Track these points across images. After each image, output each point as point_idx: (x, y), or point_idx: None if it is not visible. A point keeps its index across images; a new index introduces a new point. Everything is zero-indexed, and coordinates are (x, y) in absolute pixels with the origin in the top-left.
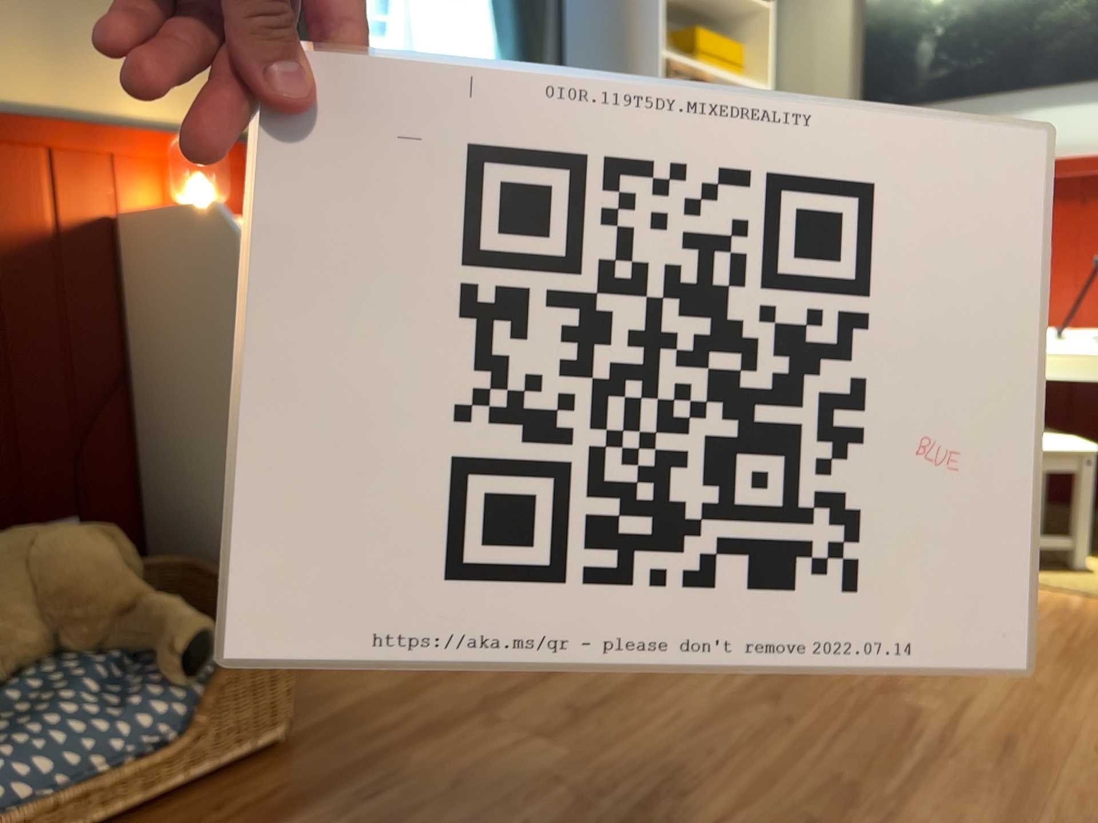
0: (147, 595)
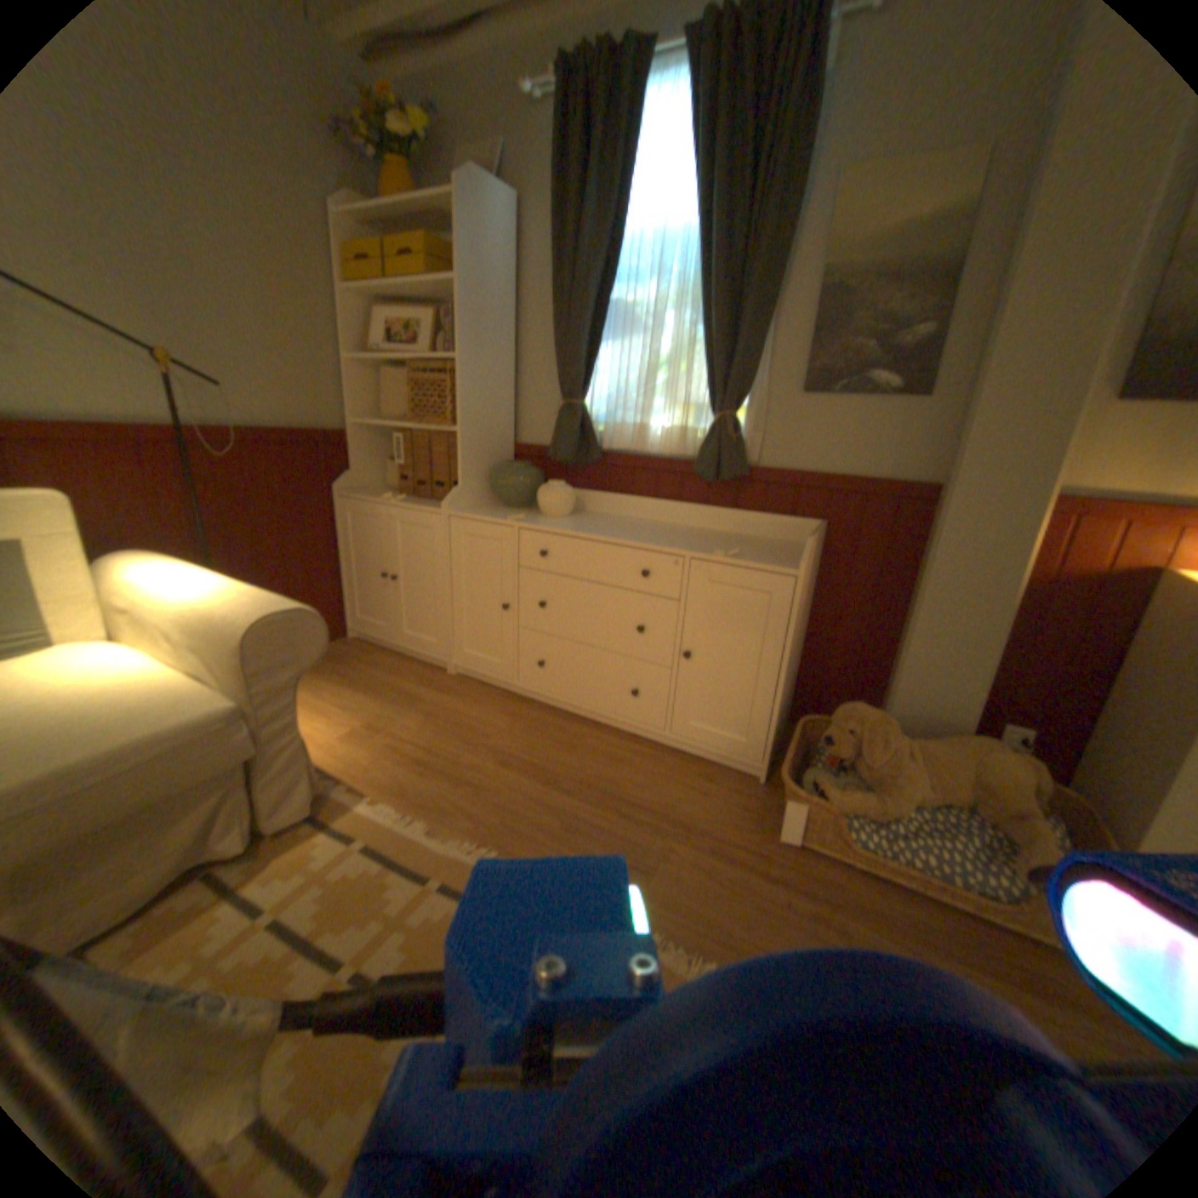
0: (1040, 818)
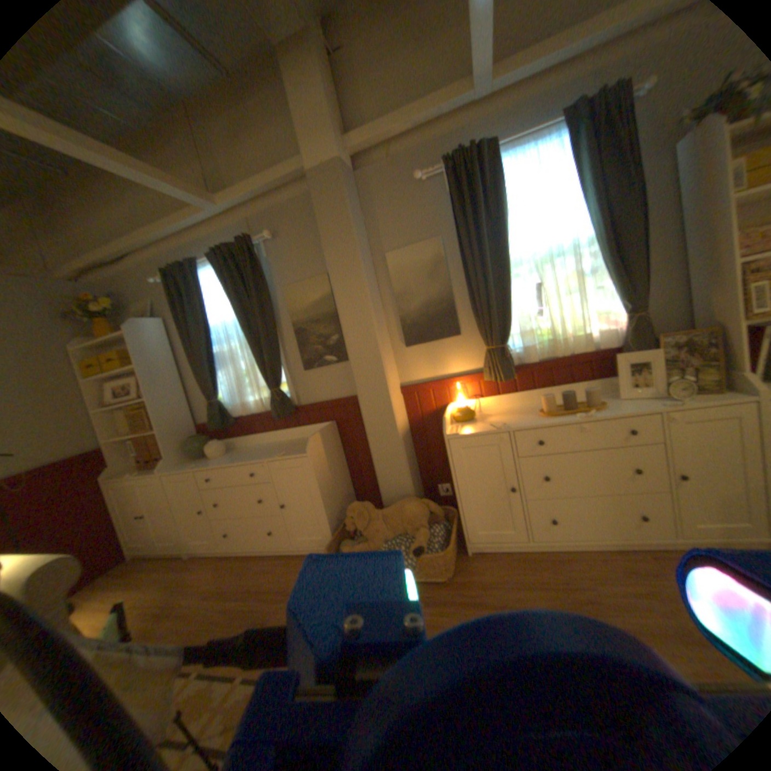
0: (425, 525)
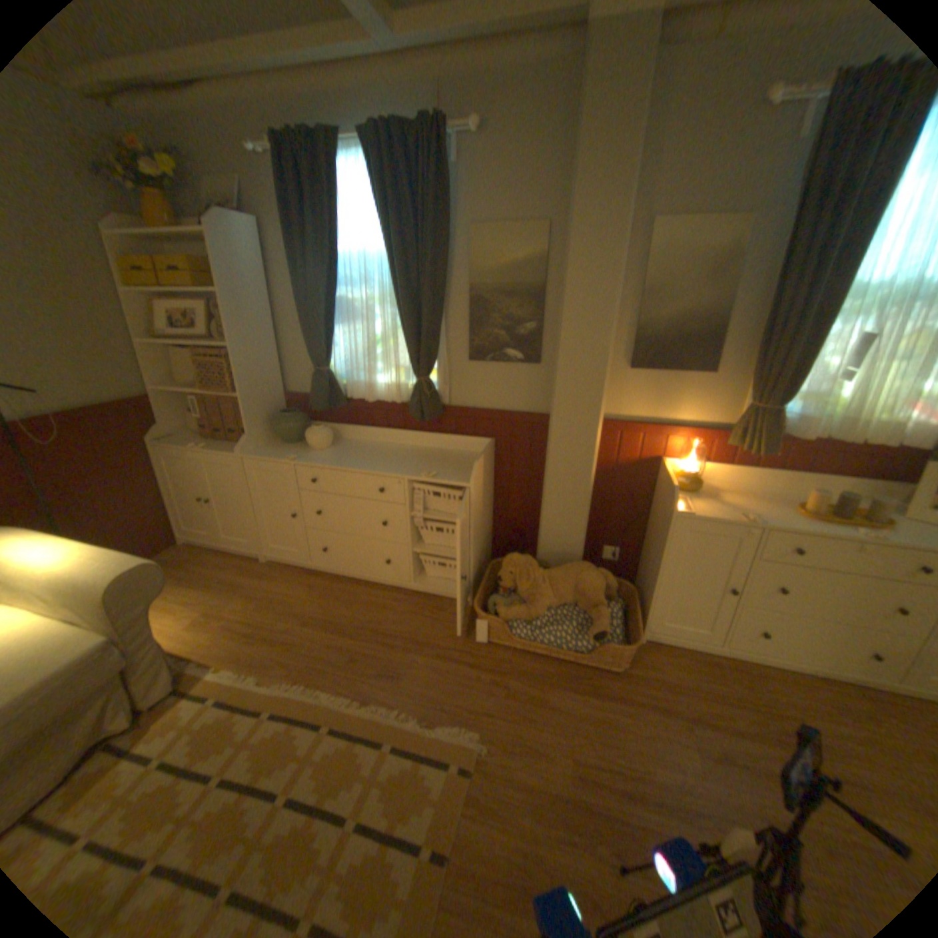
0: (604, 604)
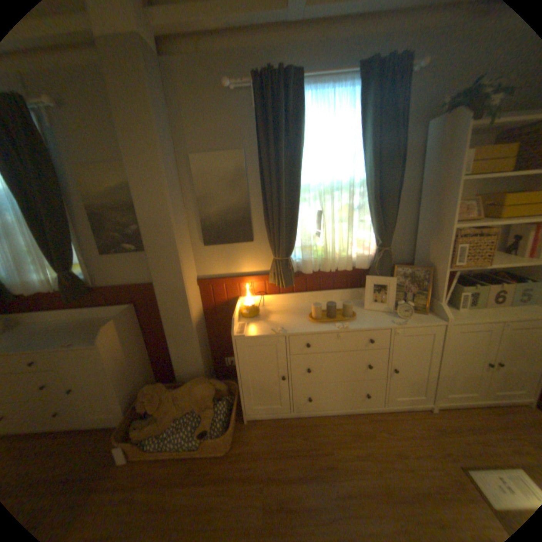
0: (211, 406)
